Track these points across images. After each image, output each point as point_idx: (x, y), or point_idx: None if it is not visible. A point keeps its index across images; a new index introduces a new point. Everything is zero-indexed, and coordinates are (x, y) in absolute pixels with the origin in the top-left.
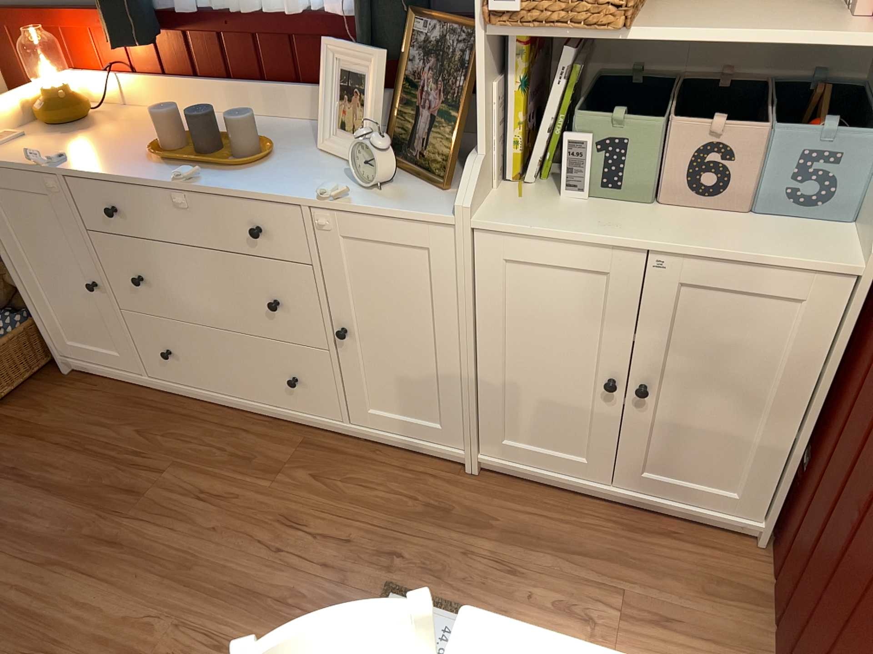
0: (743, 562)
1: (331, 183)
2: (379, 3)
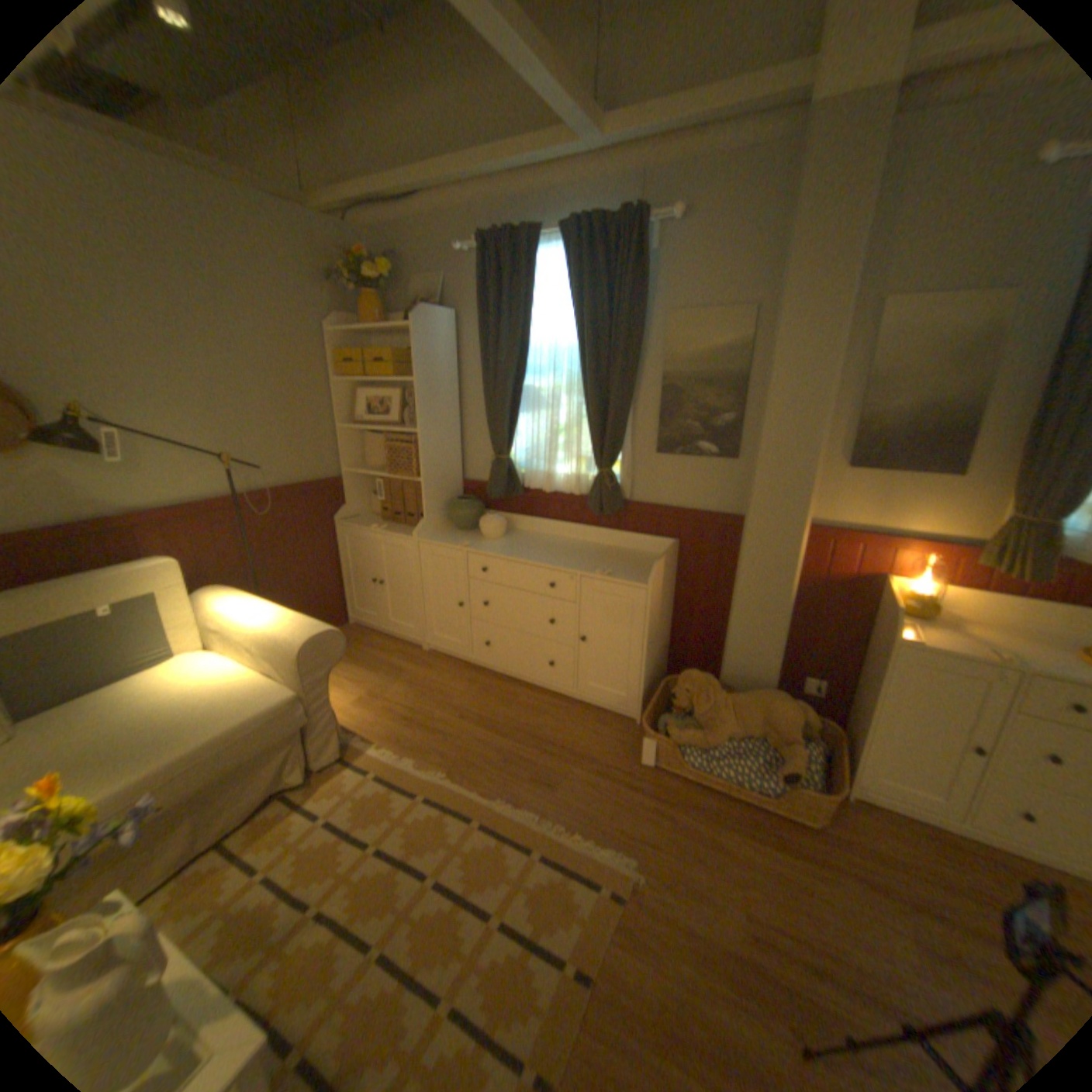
0: None
1: None
2: None
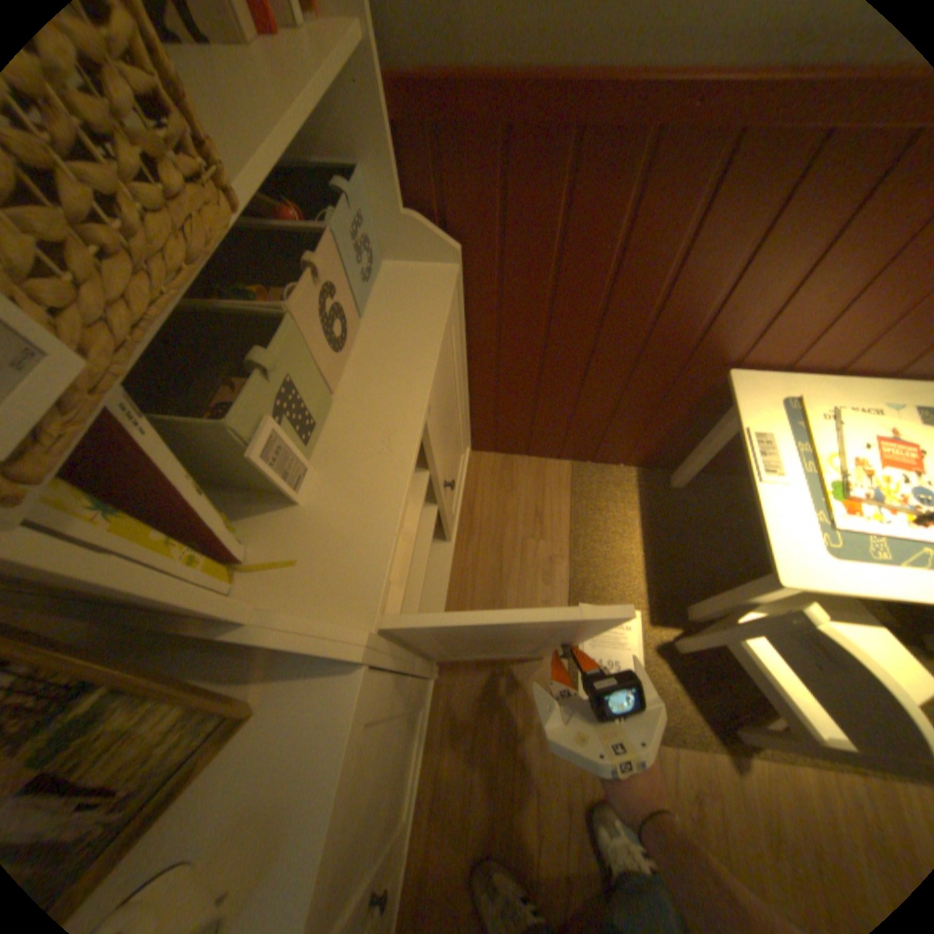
0: (485, 465)
1: None
2: None
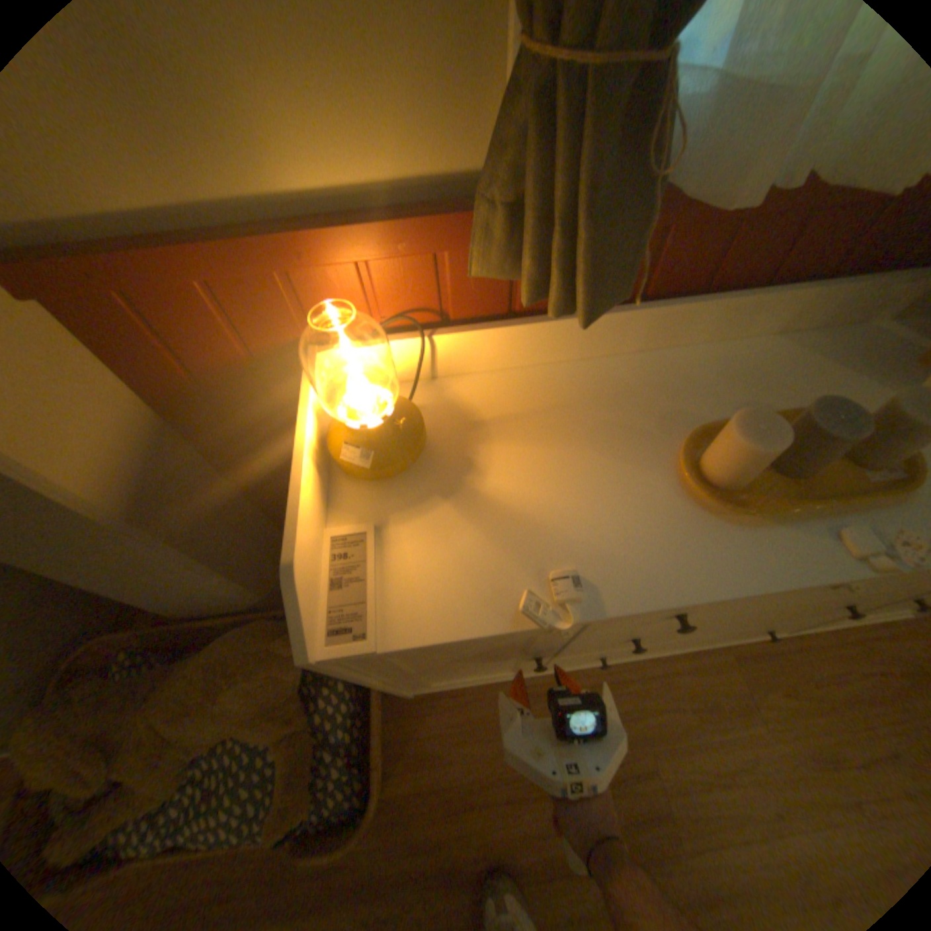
0: None
1: None
2: None
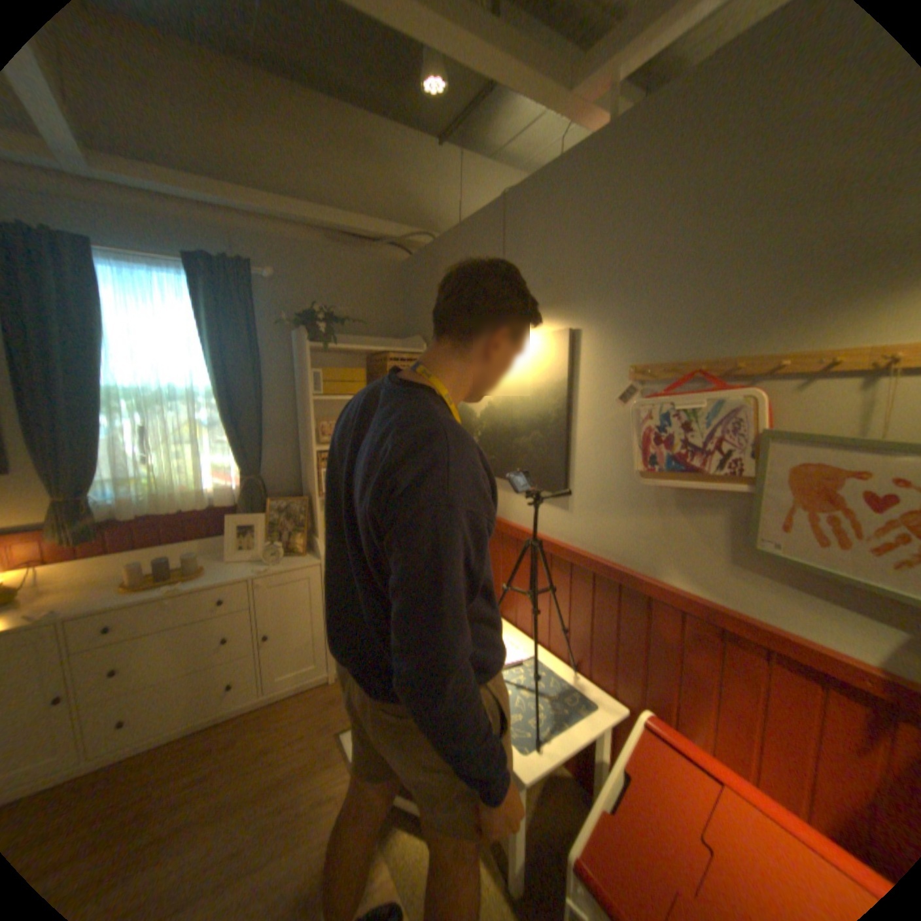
0: None
1: (250, 570)
2: (241, 499)
